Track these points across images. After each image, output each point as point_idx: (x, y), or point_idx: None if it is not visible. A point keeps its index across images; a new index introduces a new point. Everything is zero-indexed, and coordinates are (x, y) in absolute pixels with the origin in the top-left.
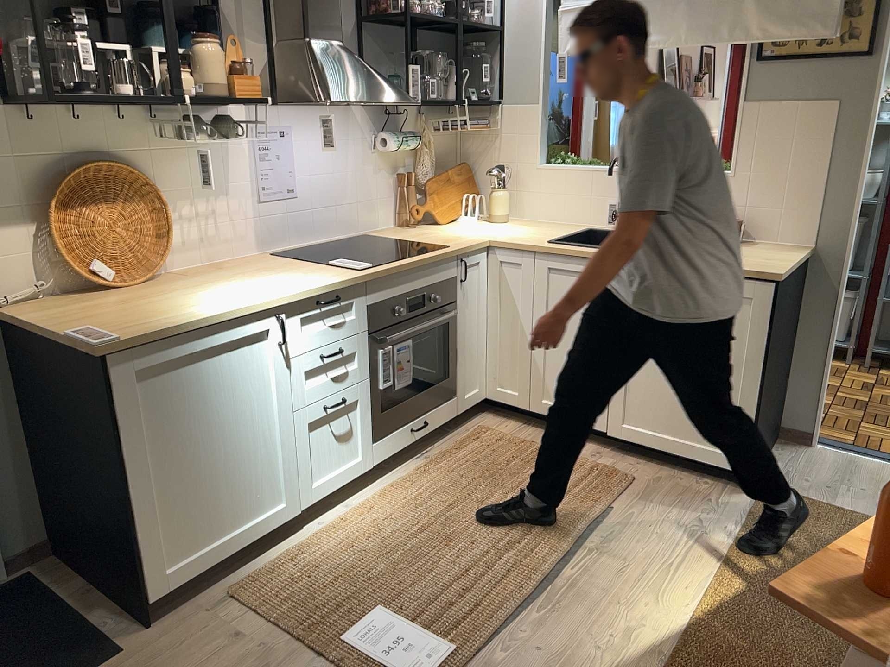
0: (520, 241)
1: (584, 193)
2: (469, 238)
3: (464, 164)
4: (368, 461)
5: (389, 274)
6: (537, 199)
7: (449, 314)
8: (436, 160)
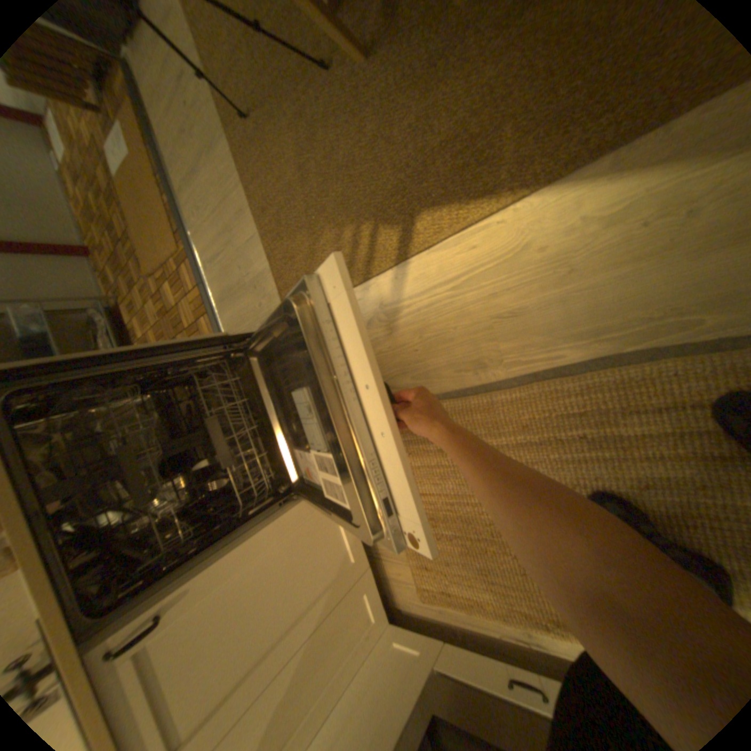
0: None
1: None
2: None
3: None
4: None
5: None
6: None
7: None
8: None
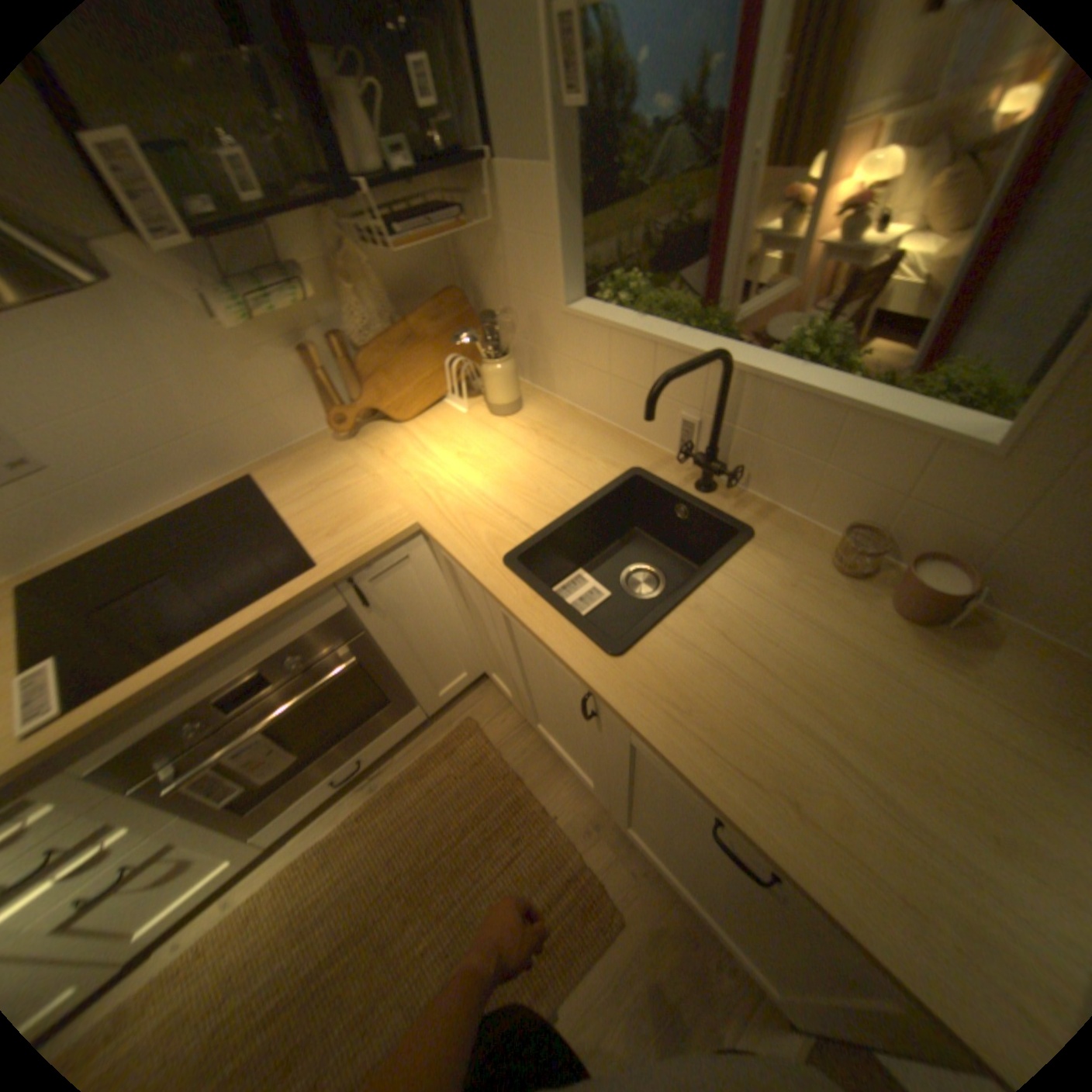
0: (457, 542)
1: (638, 382)
2: (387, 508)
3: (467, 279)
4: (242, 853)
5: (110, 713)
6: (569, 370)
7: (334, 669)
8: (400, 287)
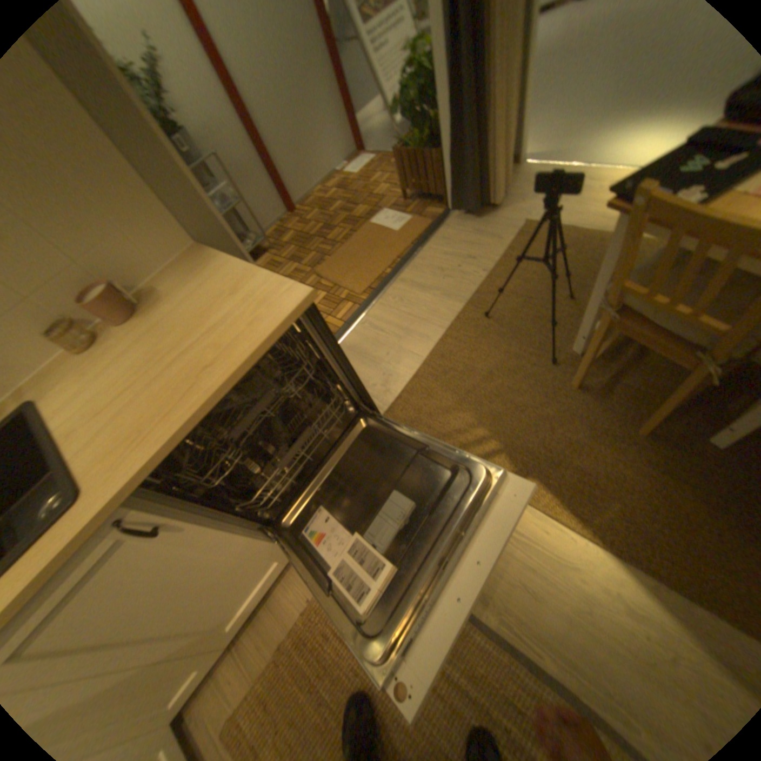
0: None
1: None
2: None
3: None
4: None
5: None
6: None
7: None
8: None
